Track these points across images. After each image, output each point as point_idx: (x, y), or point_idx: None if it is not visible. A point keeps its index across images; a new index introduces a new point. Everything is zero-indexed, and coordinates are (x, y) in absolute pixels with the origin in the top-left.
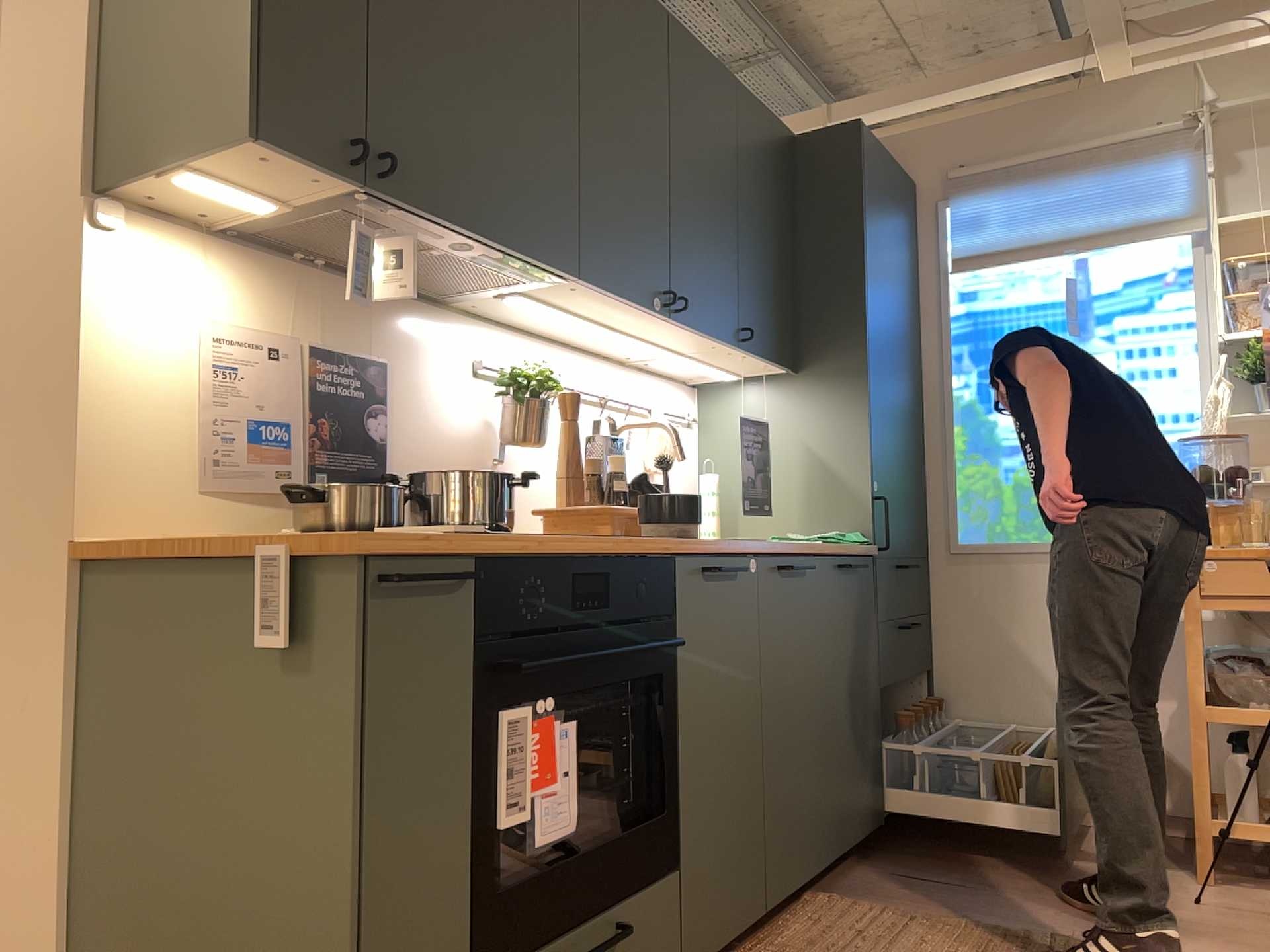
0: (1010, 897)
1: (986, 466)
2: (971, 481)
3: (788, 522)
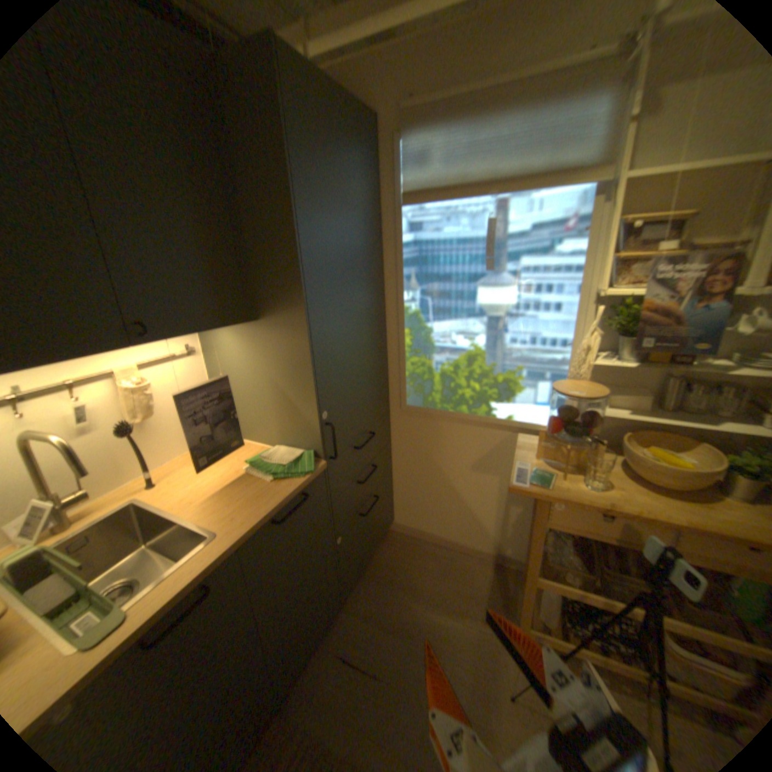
0: (398, 701)
1: (423, 359)
2: (414, 368)
3: (269, 432)
